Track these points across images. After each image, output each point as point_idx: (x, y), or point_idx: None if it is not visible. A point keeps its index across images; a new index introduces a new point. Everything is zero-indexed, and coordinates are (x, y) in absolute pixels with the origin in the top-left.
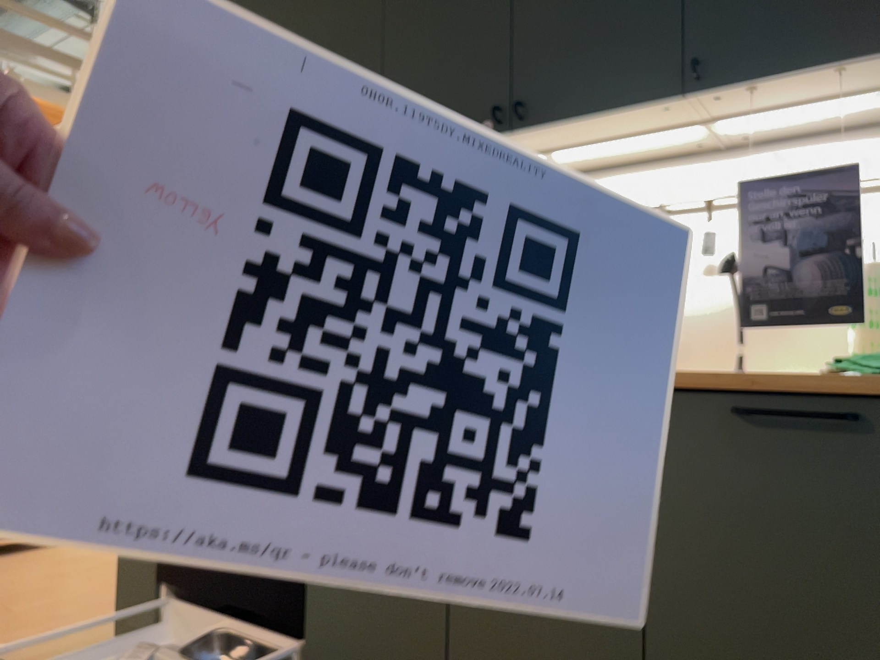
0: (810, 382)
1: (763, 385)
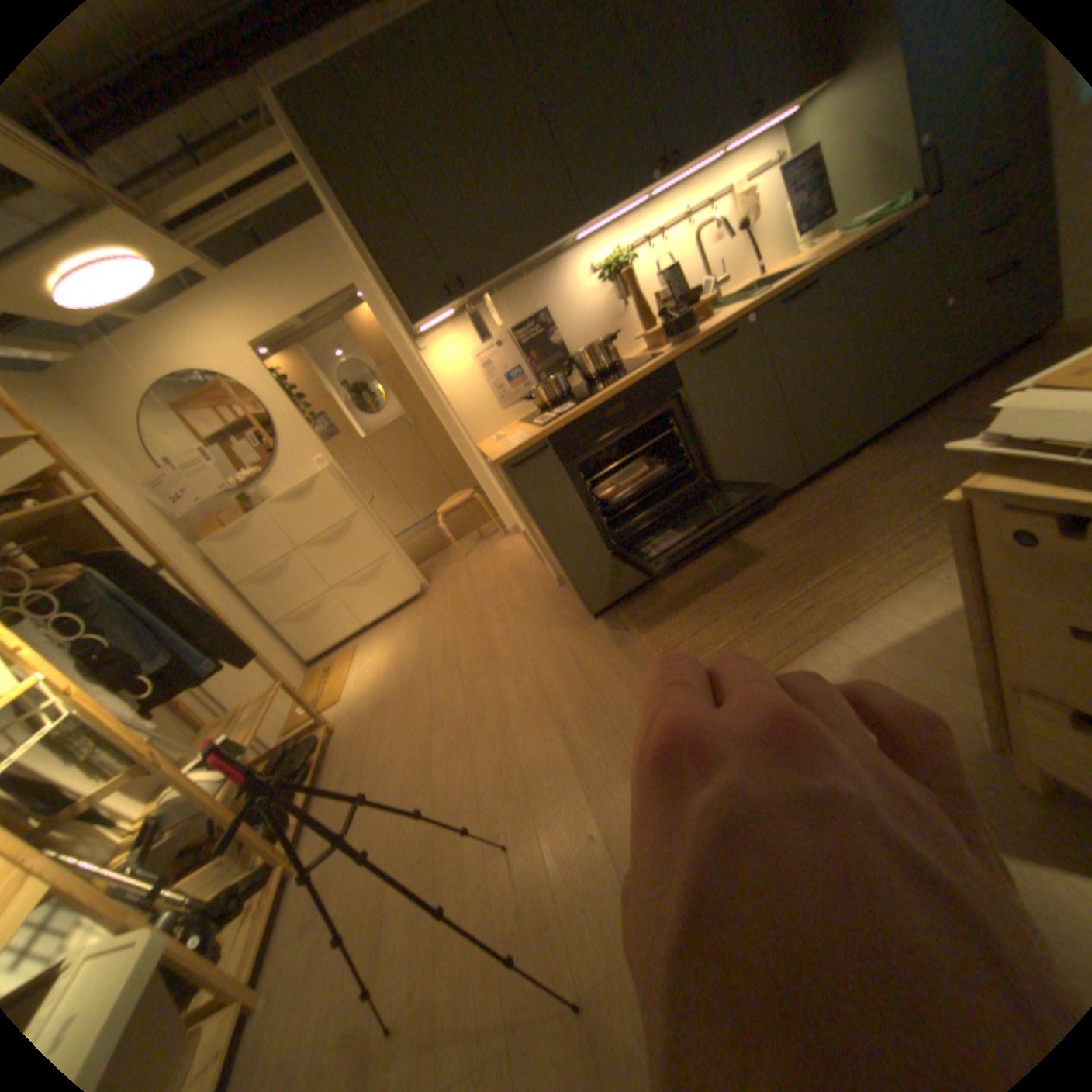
0: (878, 226)
1: (873, 232)
